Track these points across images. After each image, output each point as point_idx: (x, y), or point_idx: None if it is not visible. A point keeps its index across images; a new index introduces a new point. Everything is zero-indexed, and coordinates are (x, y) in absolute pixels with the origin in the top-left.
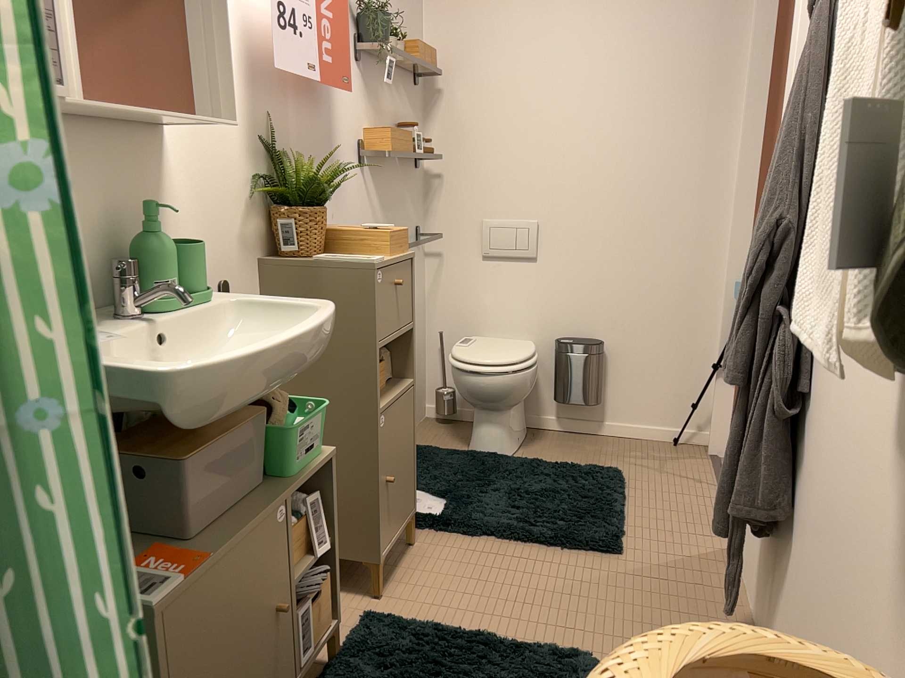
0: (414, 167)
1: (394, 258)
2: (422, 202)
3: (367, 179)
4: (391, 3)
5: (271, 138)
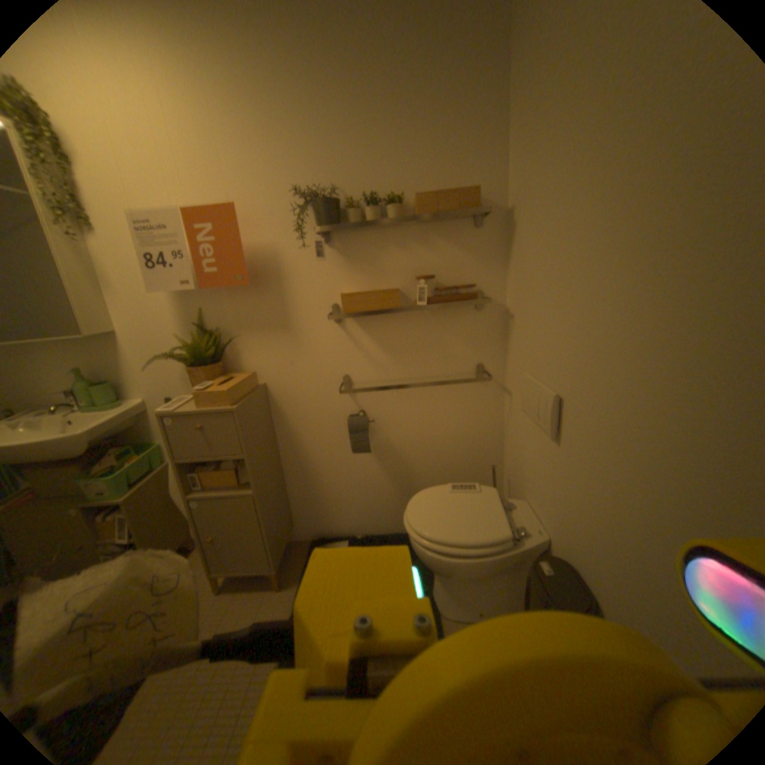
0: (470, 306)
1: (195, 410)
2: (497, 338)
3: (351, 329)
4: (406, 155)
5: (204, 320)
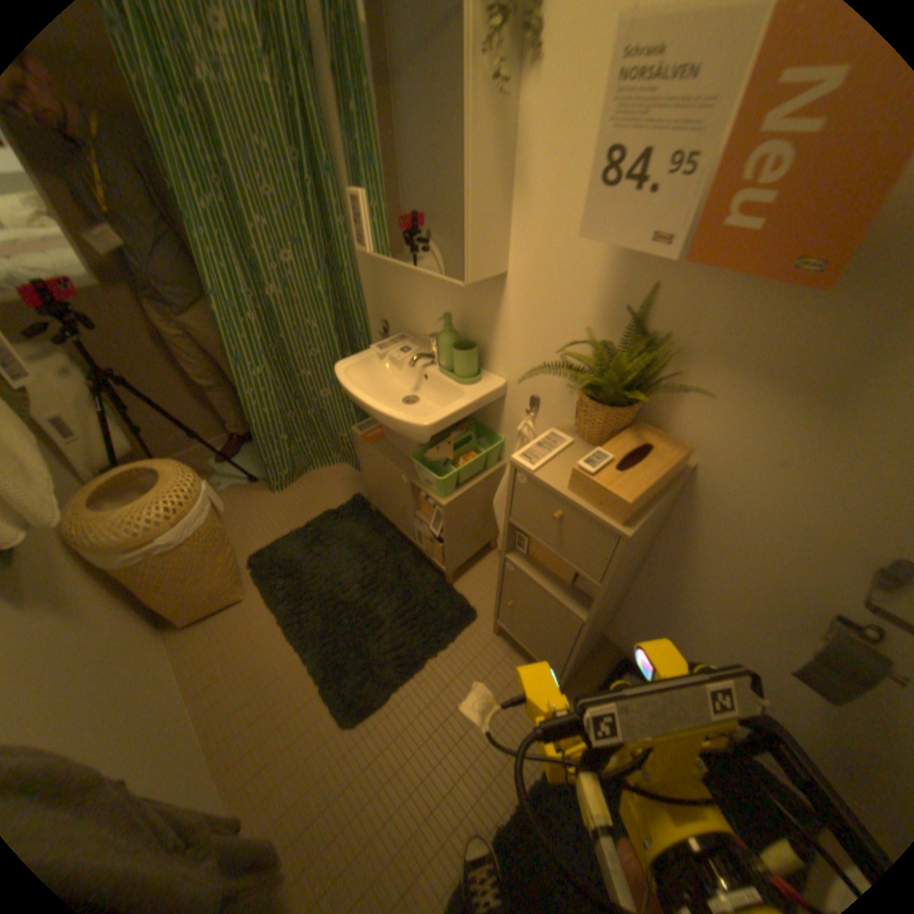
0: None
1: (561, 492)
2: None
3: None
4: None
5: (649, 310)
